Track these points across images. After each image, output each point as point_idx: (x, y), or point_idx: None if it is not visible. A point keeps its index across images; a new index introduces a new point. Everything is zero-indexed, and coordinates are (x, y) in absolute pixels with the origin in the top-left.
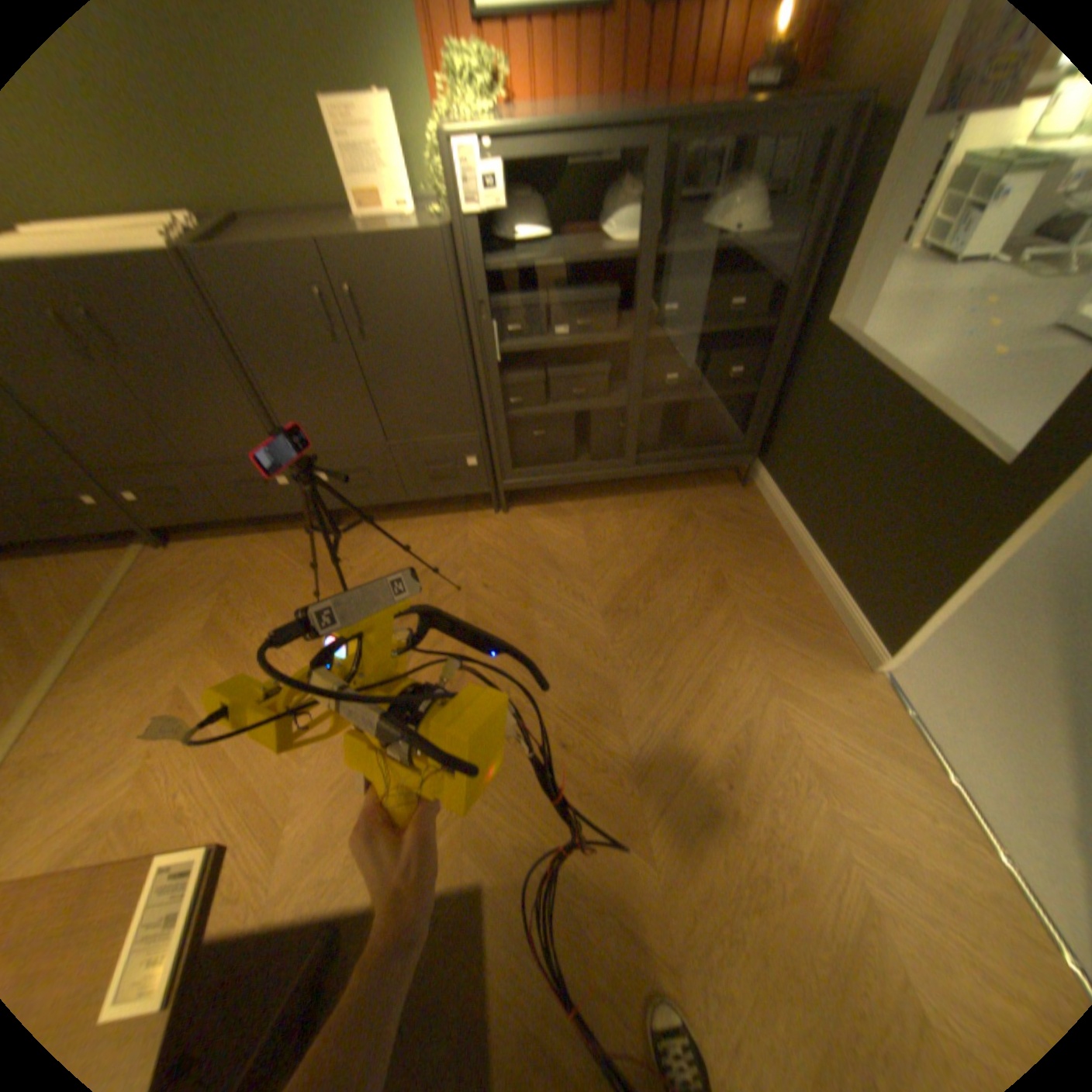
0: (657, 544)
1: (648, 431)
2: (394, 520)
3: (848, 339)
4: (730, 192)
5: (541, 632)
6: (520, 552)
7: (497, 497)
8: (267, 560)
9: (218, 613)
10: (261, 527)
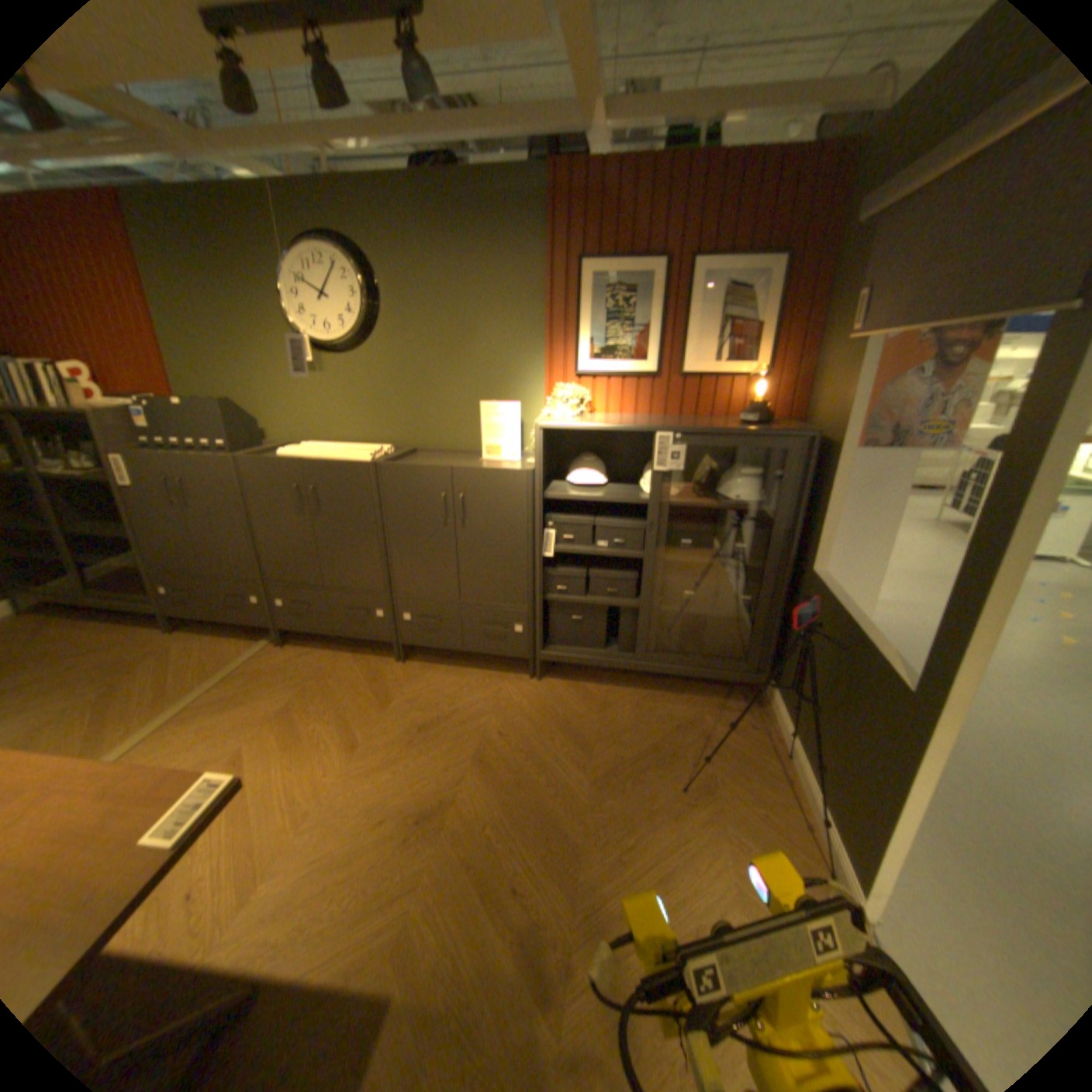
0: (662, 736)
1: (667, 633)
2: (449, 664)
3: (823, 585)
4: (733, 475)
5: (531, 783)
6: (539, 713)
7: (534, 662)
8: (345, 671)
9: (293, 700)
10: (352, 646)
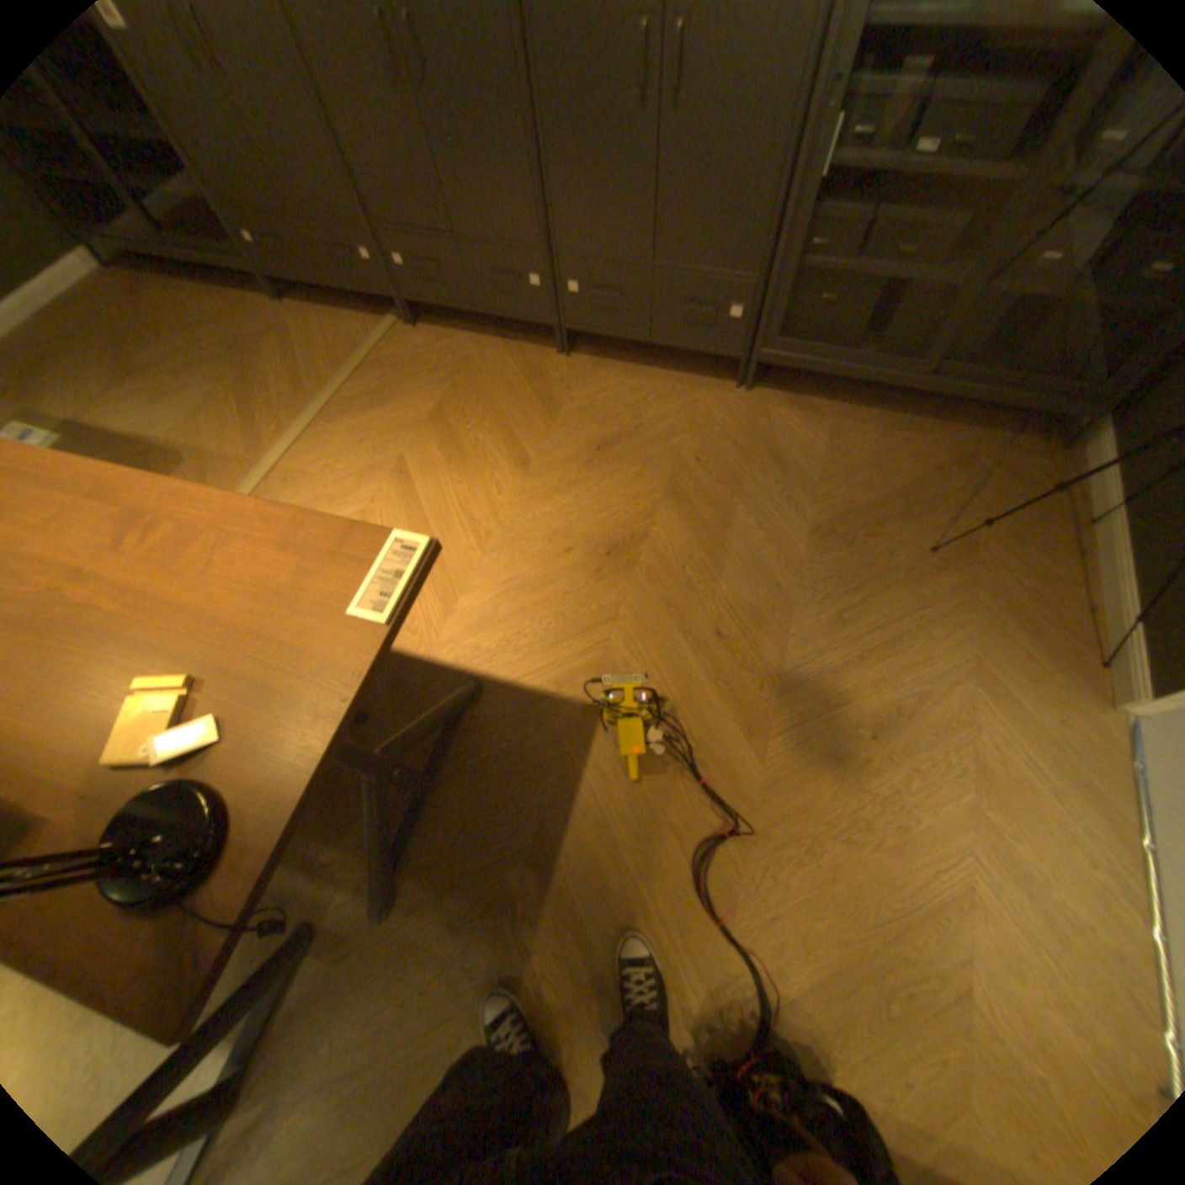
0: (913, 479)
1: (974, 329)
2: (626, 362)
3: None
4: None
5: (738, 523)
6: (748, 437)
7: (747, 366)
8: (497, 365)
9: (445, 402)
10: (498, 330)
